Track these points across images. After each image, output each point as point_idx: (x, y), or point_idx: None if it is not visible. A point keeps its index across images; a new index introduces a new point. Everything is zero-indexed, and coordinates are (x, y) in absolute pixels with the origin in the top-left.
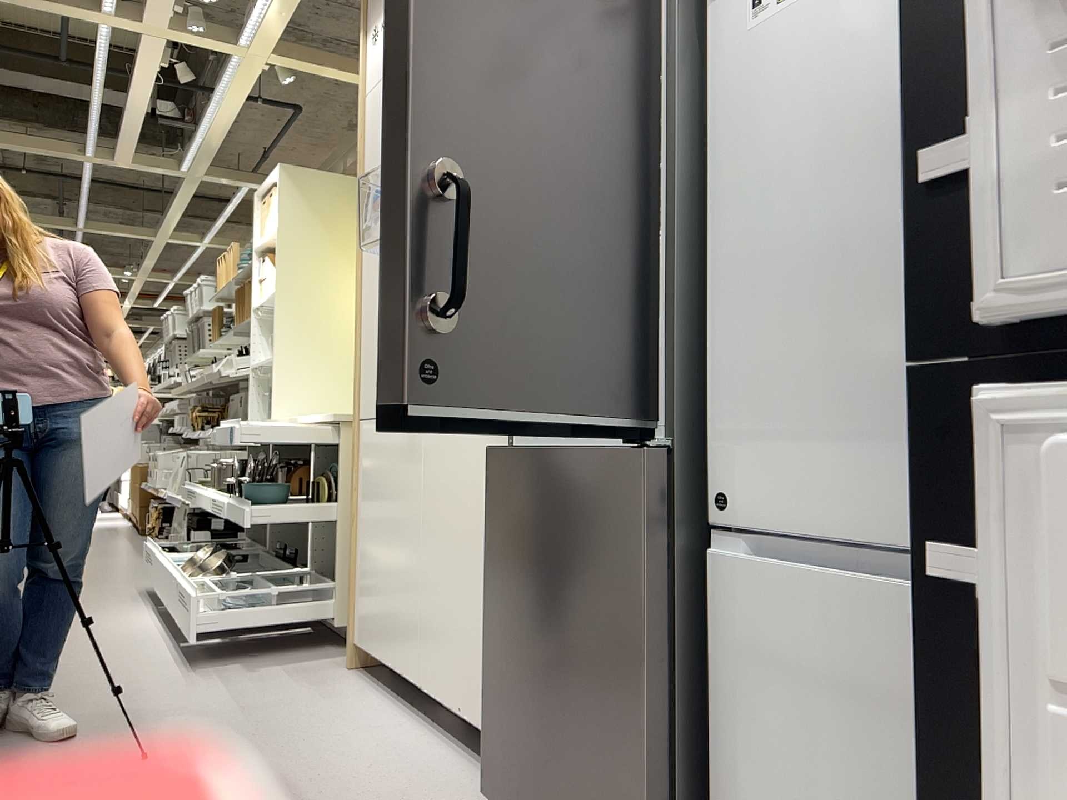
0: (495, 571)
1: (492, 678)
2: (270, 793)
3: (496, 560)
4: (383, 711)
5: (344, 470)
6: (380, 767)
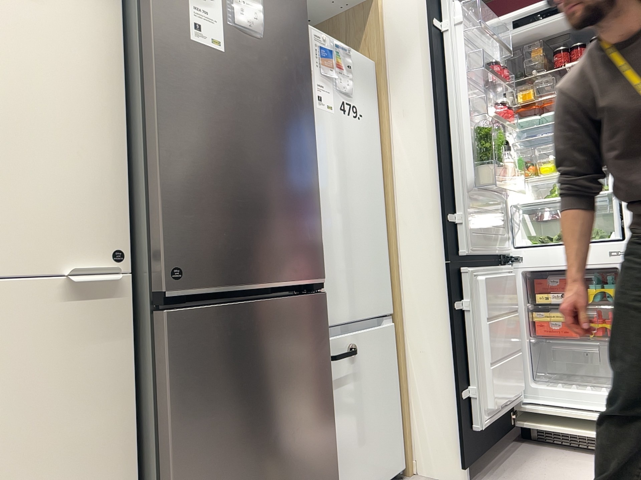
0: (191, 423)
1: None
2: None
3: (190, 413)
4: None
5: None
6: None
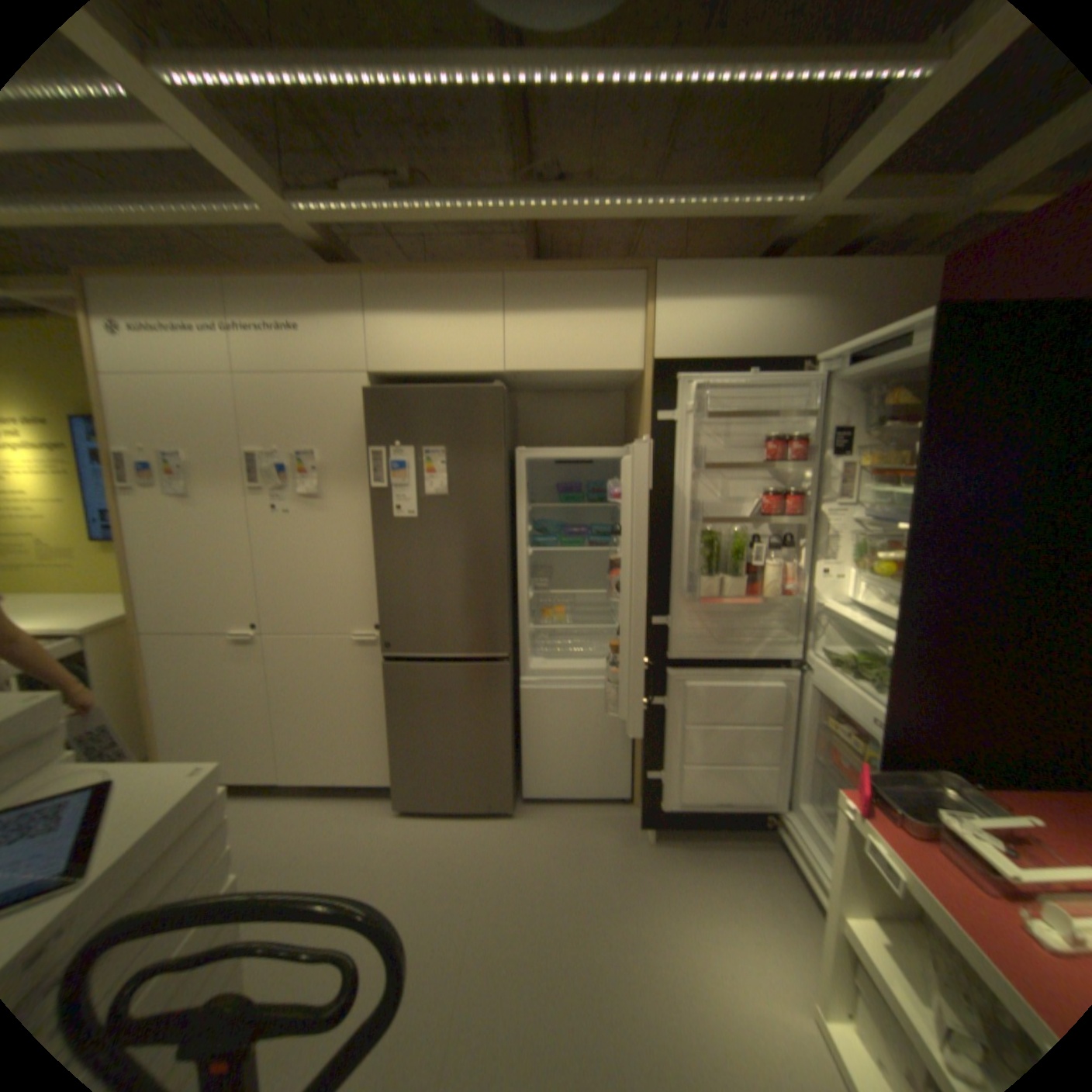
0: (399, 717)
1: (396, 761)
2: (278, 885)
3: (399, 712)
4: (247, 810)
5: (99, 669)
6: (310, 834)
